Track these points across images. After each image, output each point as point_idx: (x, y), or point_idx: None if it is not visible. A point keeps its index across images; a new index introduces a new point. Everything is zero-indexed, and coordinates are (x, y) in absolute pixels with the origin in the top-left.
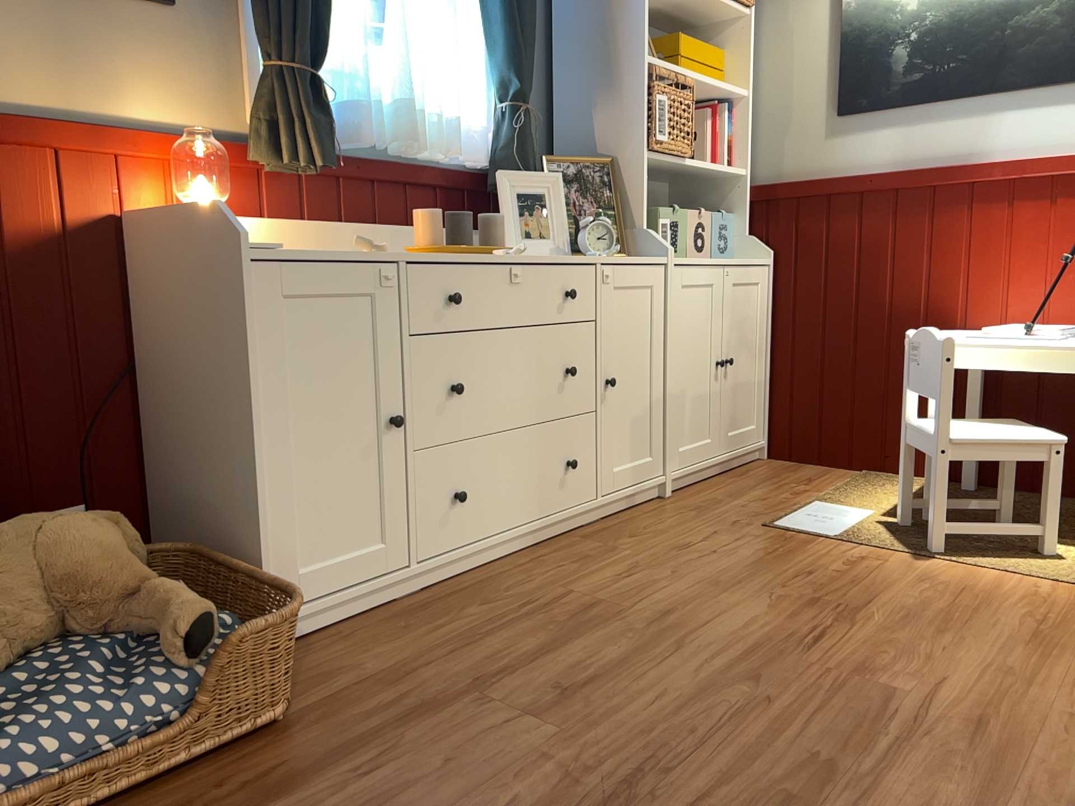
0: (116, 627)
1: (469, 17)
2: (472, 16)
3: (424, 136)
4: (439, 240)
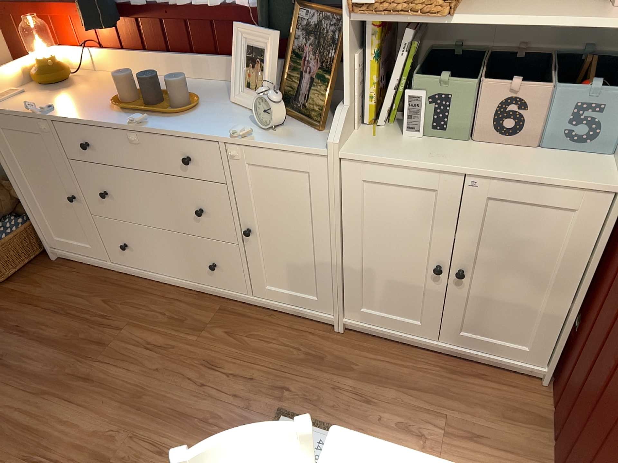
0: None
1: None
2: None
3: None
4: (131, 99)
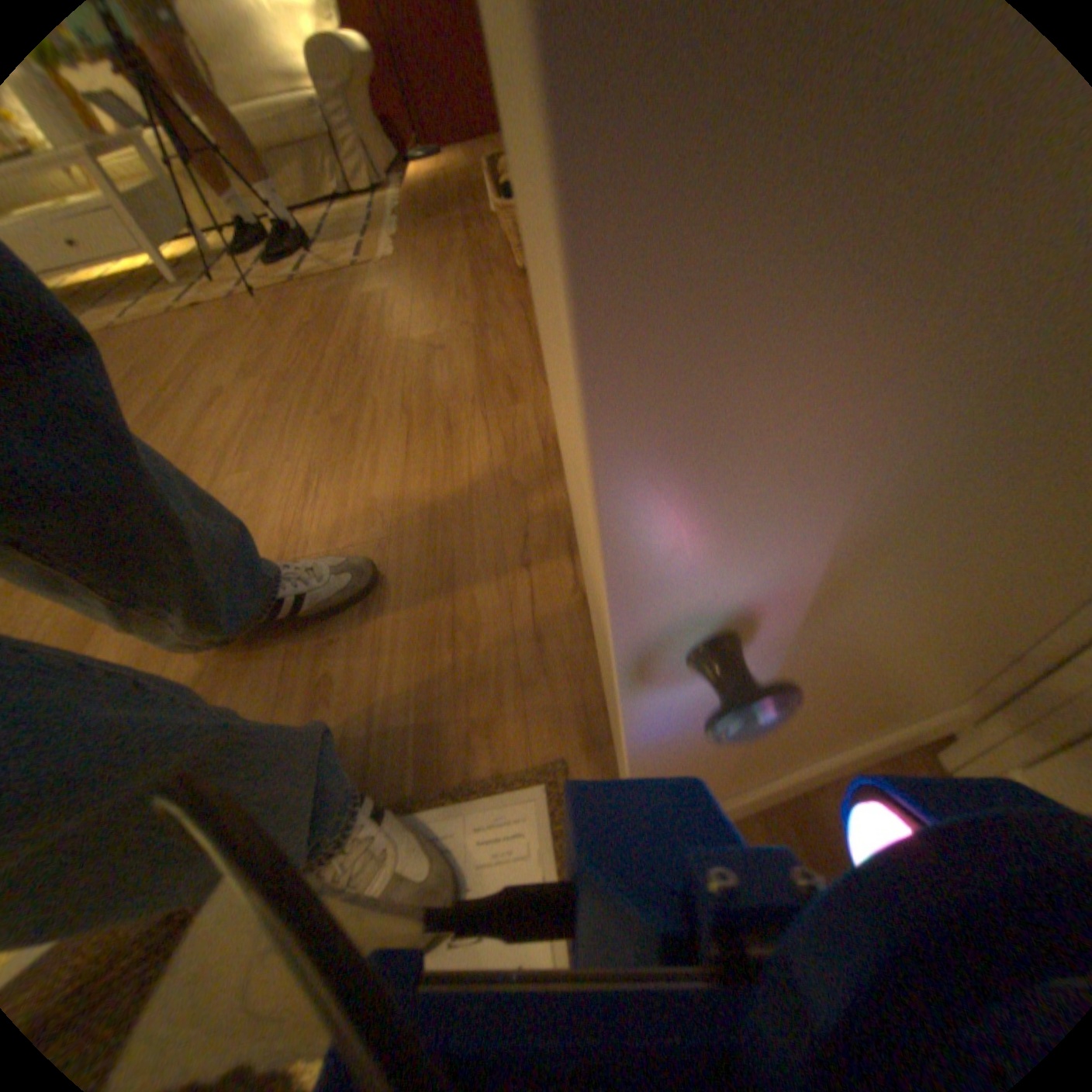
0: None
1: None
2: None
3: None
4: None
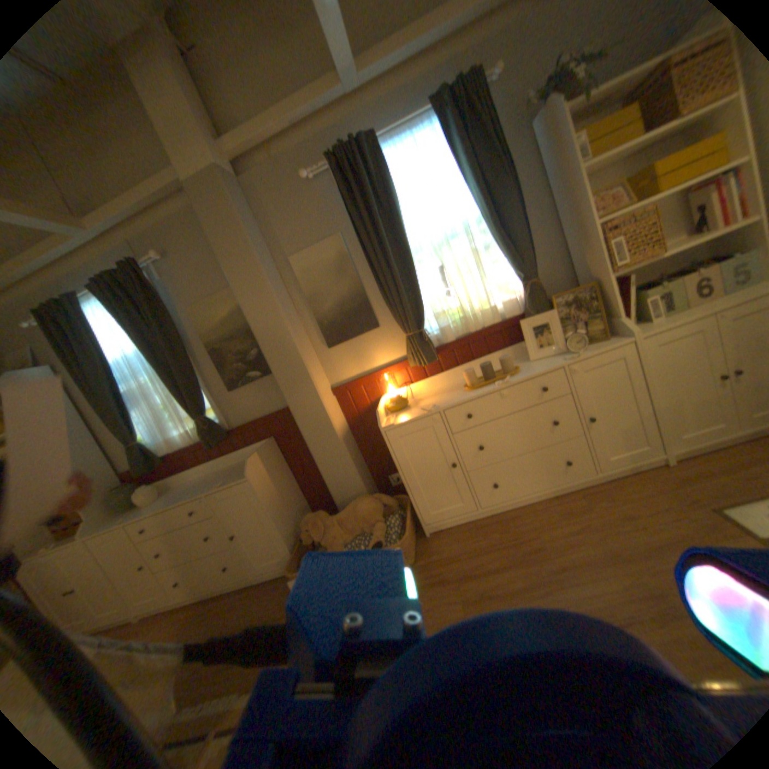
0: (372, 532)
1: (494, 250)
2: (494, 249)
3: (483, 316)
4: (473, 380)
